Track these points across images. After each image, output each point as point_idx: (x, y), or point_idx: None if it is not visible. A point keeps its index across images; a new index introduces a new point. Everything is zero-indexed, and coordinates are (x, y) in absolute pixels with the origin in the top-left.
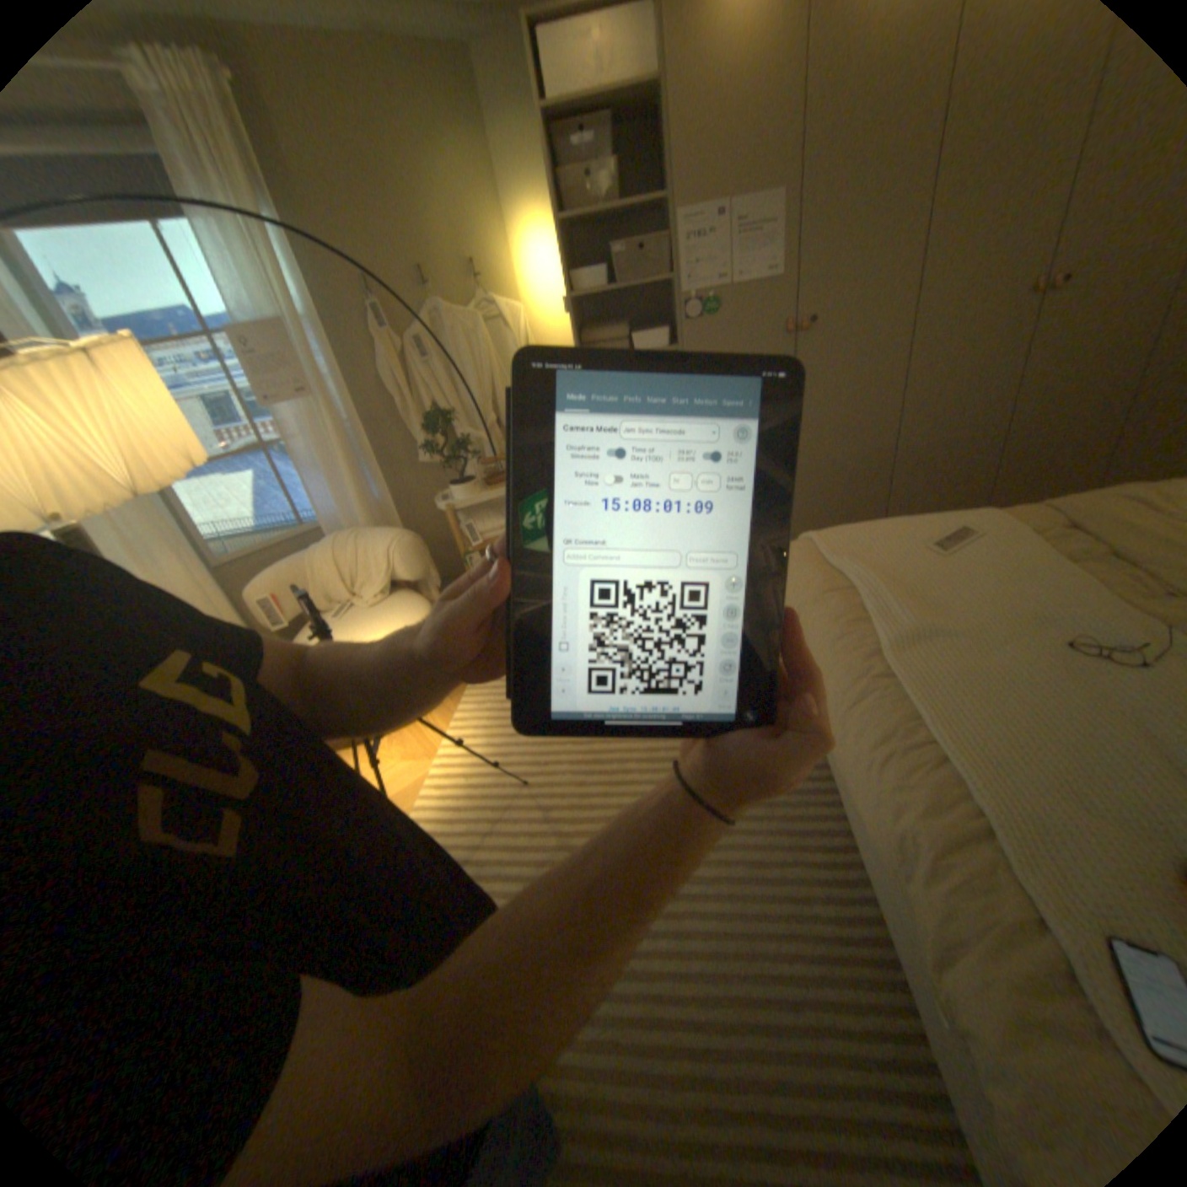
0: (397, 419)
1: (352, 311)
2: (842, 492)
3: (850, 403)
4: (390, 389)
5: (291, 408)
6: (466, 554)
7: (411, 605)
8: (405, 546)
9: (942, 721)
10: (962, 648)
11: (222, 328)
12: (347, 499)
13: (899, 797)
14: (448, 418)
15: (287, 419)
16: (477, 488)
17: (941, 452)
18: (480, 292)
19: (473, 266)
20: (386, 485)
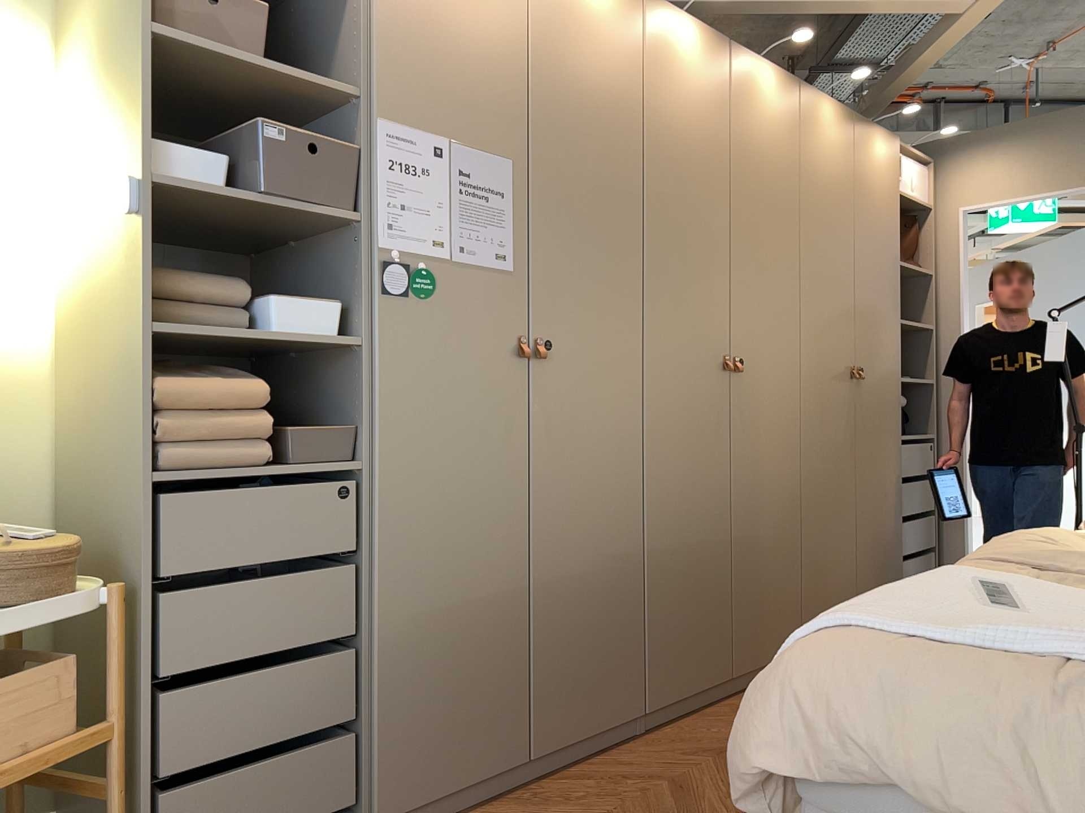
0: None
1: None
2: (587, 630)
3: (587, 478)
4: None
5: None
6: None
7: None
8: None
9: None
10: None
11: None
12: None
13: None
14: None
15: None
16: None
17: (678, 560)
18: None
19: None
20: None
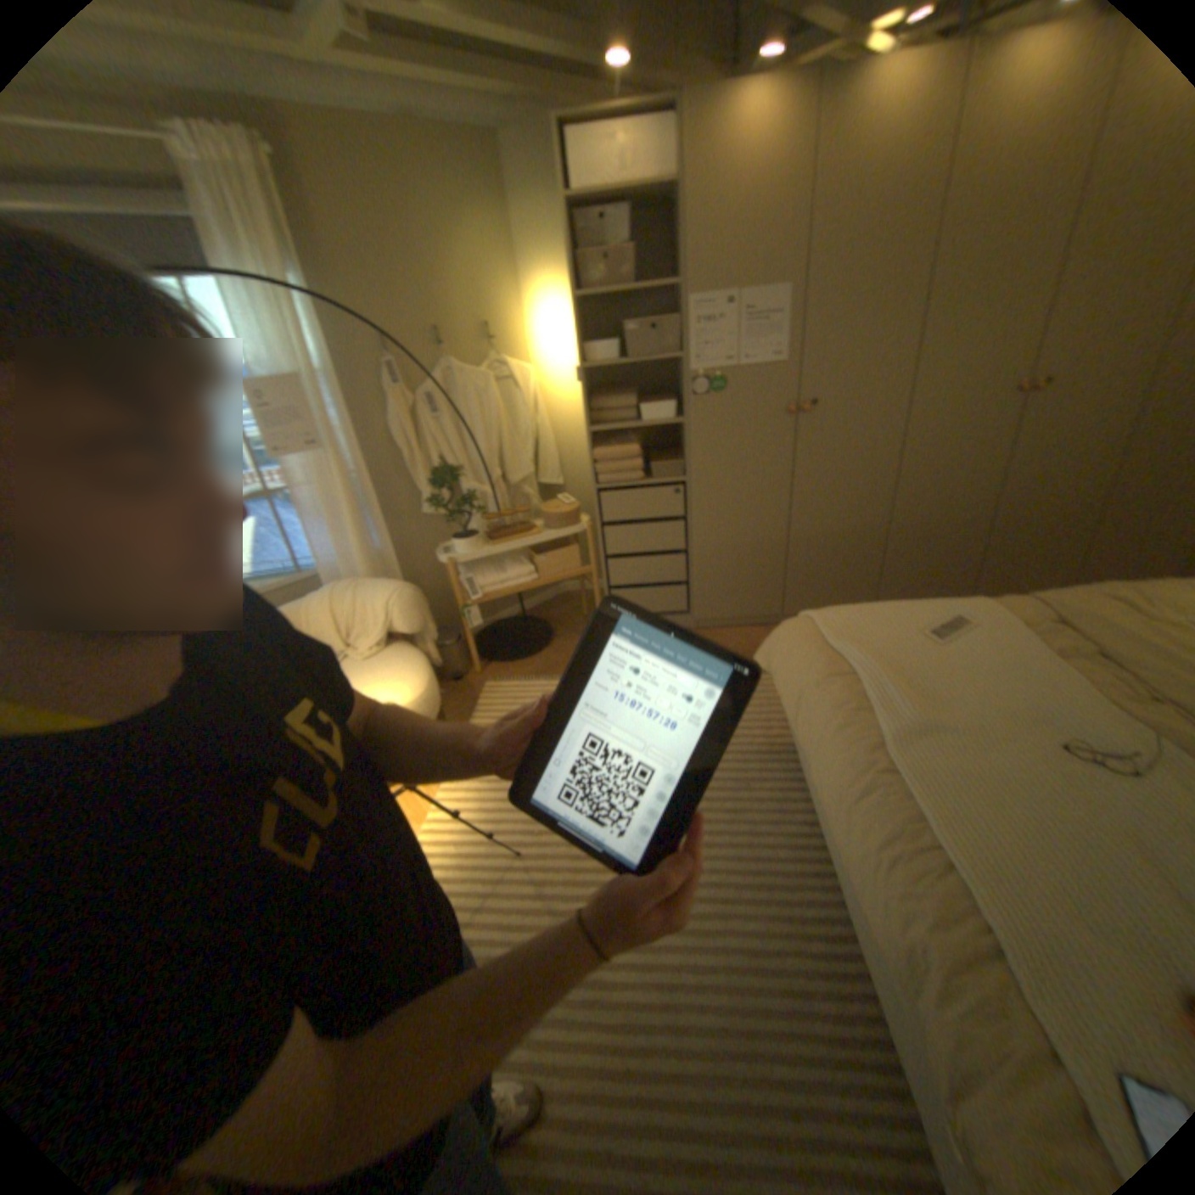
0: (405, 471)
1: (369, 367)
2: (837, 563)
3: (848, 481)
4: (401, 442)
5: (302, 459)
6: (466, 607)
7: (408, 659)
8: (406, 599)
9: (948, 826)
10: (963, 745)
11: (241, 380)
12: (349, 548)
13: (908, 906)
14: (457, 474)
15: (297, 469)
16: (481, 542)
17: (933, 531)
18: (495, 353)
19: (489, 329)
20: (390, 535)
